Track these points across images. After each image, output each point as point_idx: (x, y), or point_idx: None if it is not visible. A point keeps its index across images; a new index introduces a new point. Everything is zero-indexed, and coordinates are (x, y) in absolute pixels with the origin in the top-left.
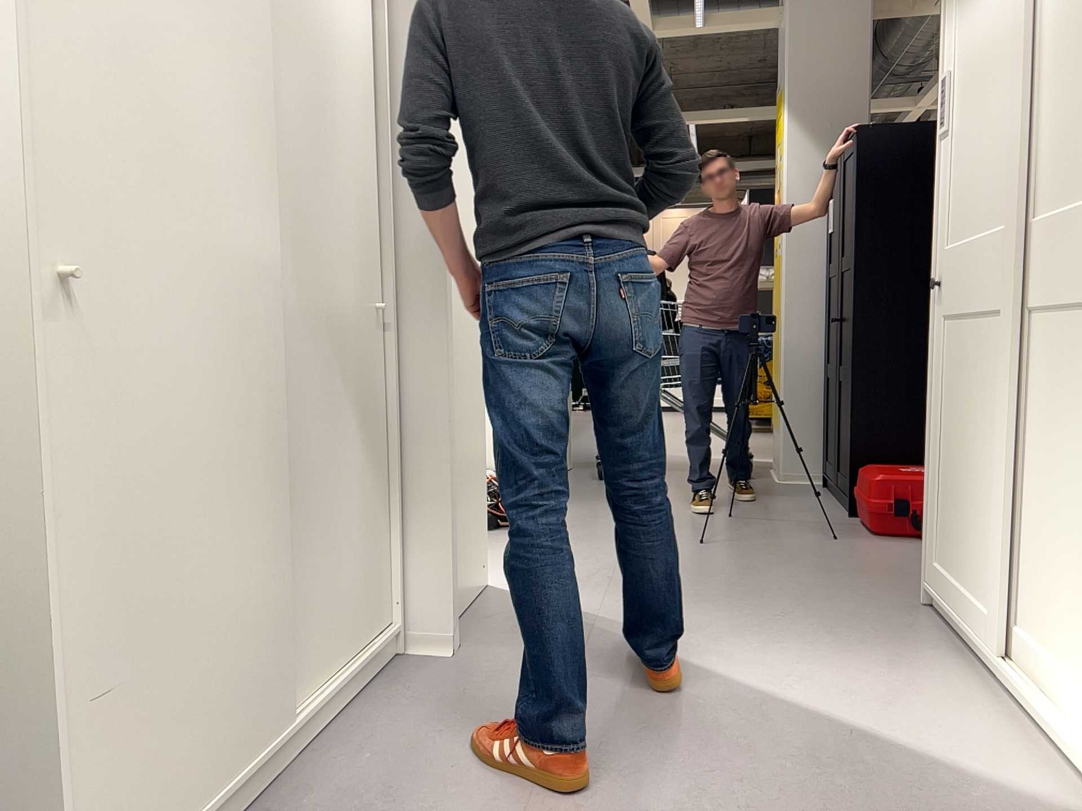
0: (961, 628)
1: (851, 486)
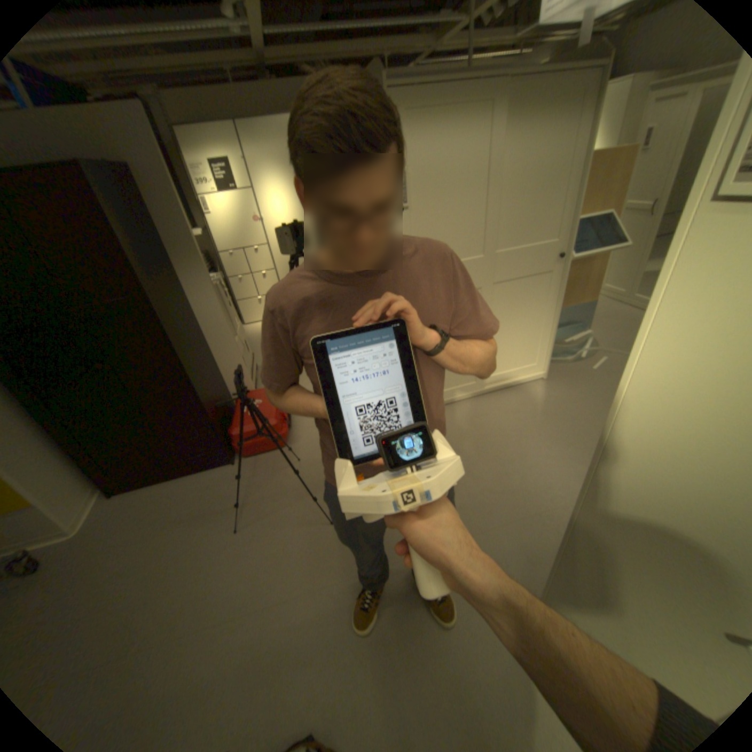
0: (459, 397)
1: (227, 449)
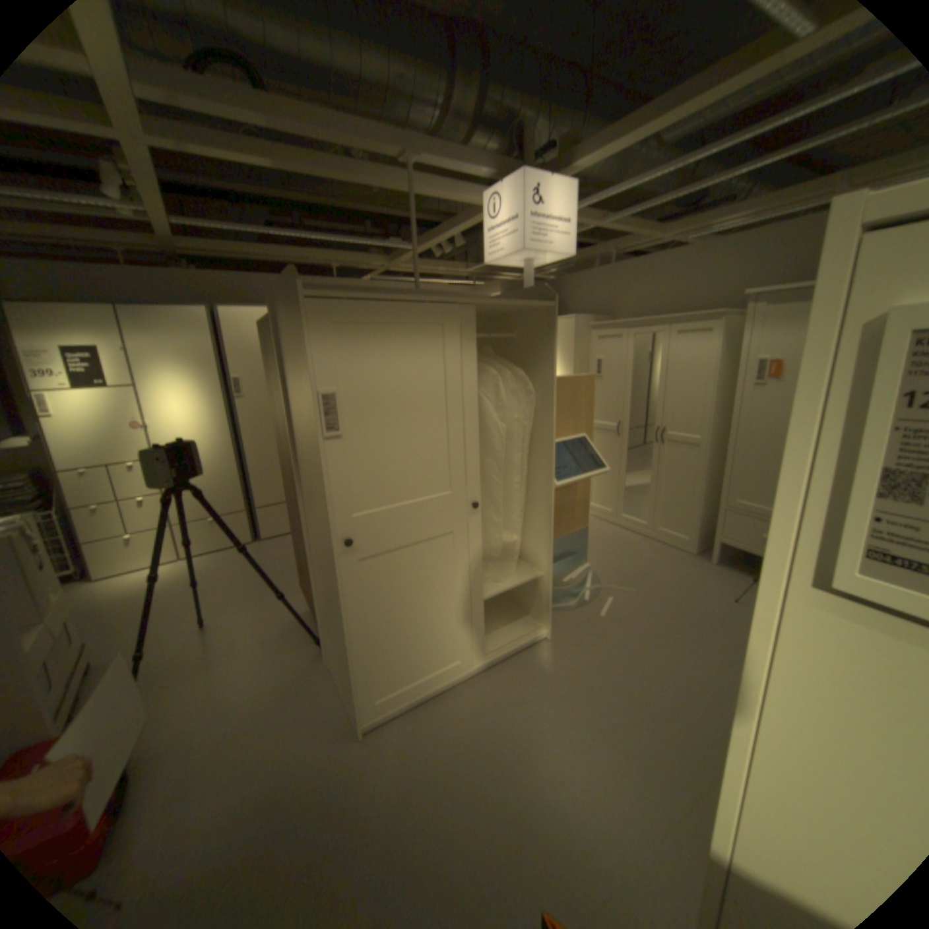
0: (438, 689)
1: None
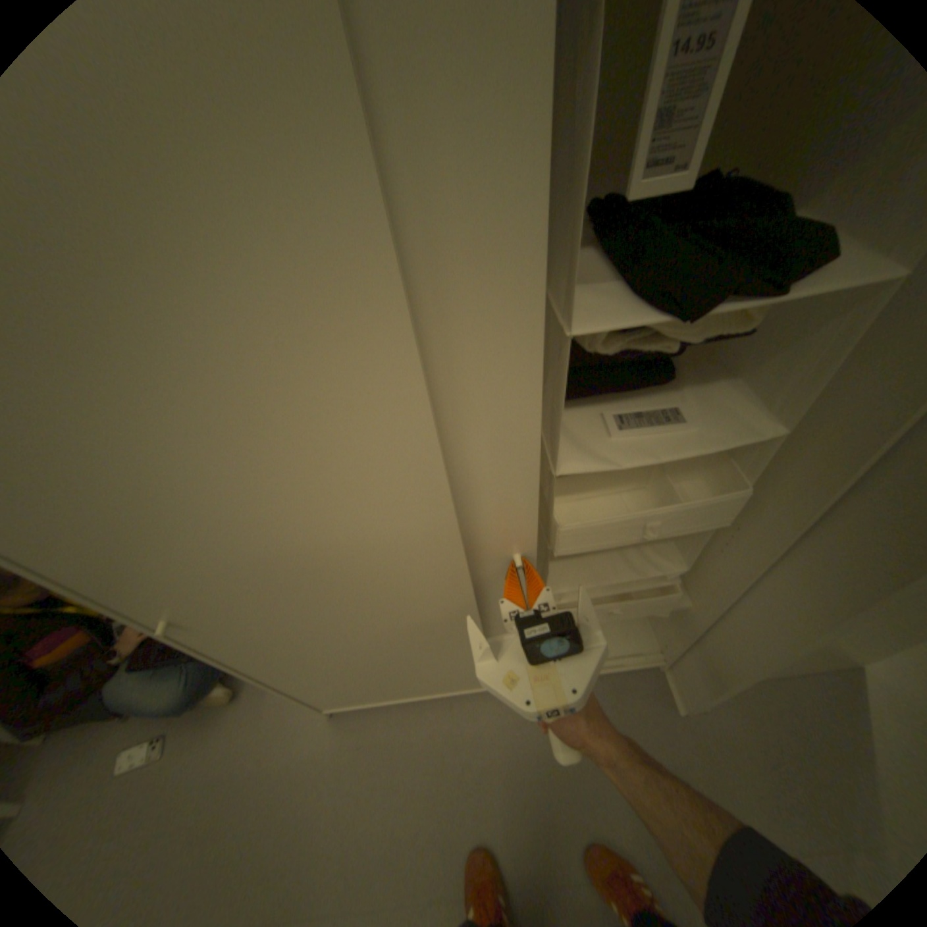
0: None
1: None
